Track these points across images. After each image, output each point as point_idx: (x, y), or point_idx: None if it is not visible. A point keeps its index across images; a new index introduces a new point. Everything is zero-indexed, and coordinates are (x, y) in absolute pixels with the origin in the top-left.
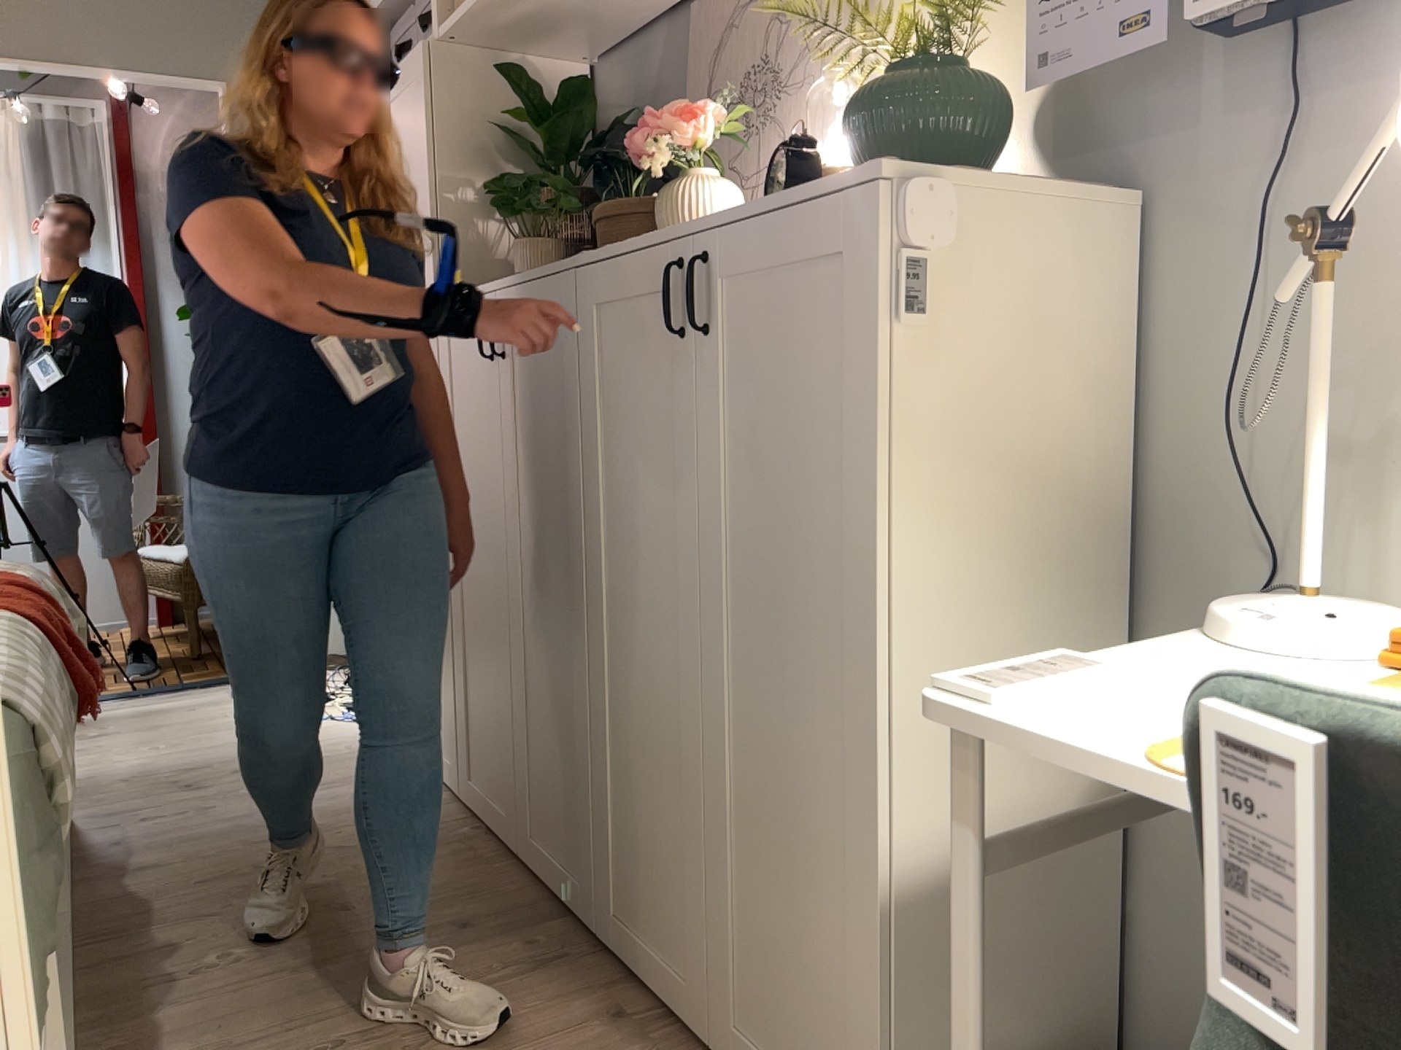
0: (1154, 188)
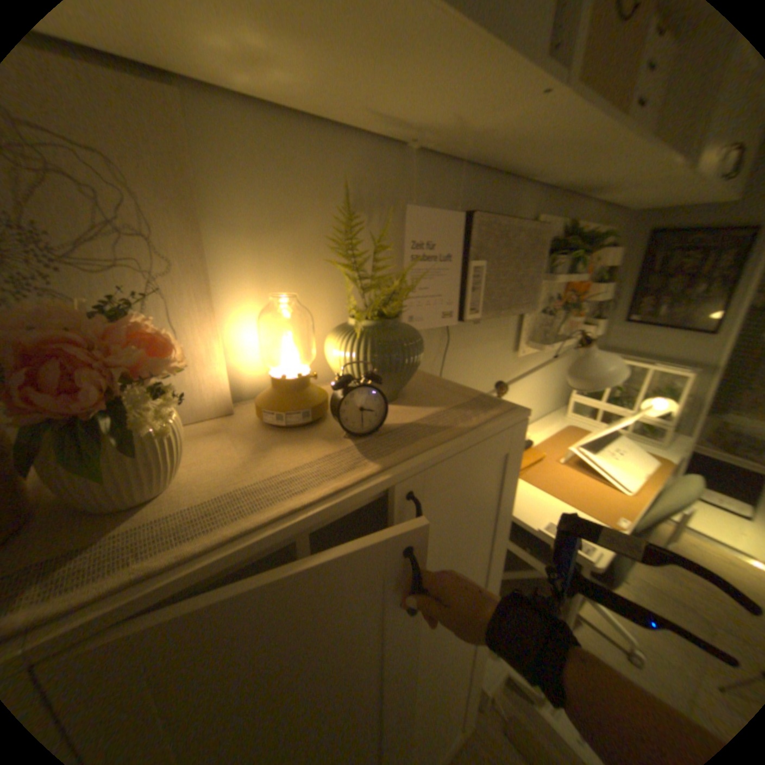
0: None
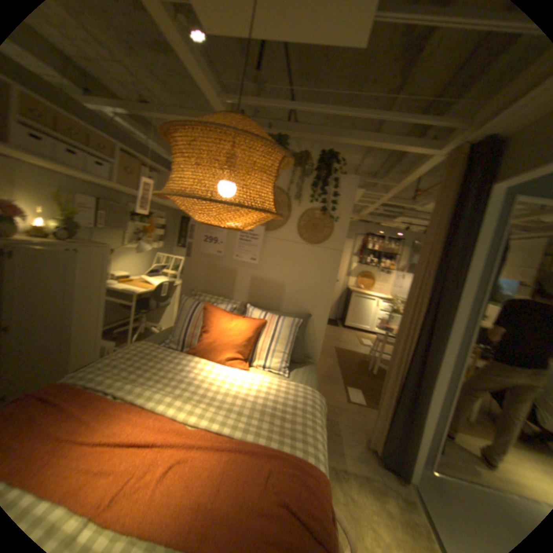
0: (73, 236)
